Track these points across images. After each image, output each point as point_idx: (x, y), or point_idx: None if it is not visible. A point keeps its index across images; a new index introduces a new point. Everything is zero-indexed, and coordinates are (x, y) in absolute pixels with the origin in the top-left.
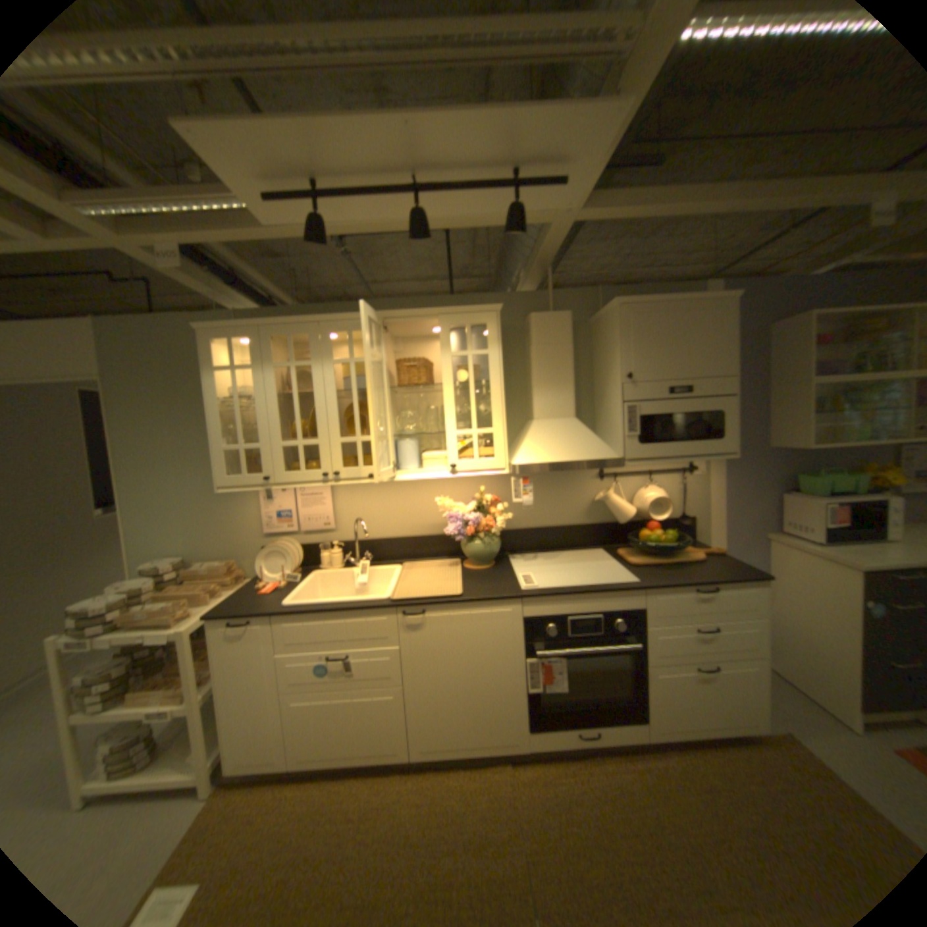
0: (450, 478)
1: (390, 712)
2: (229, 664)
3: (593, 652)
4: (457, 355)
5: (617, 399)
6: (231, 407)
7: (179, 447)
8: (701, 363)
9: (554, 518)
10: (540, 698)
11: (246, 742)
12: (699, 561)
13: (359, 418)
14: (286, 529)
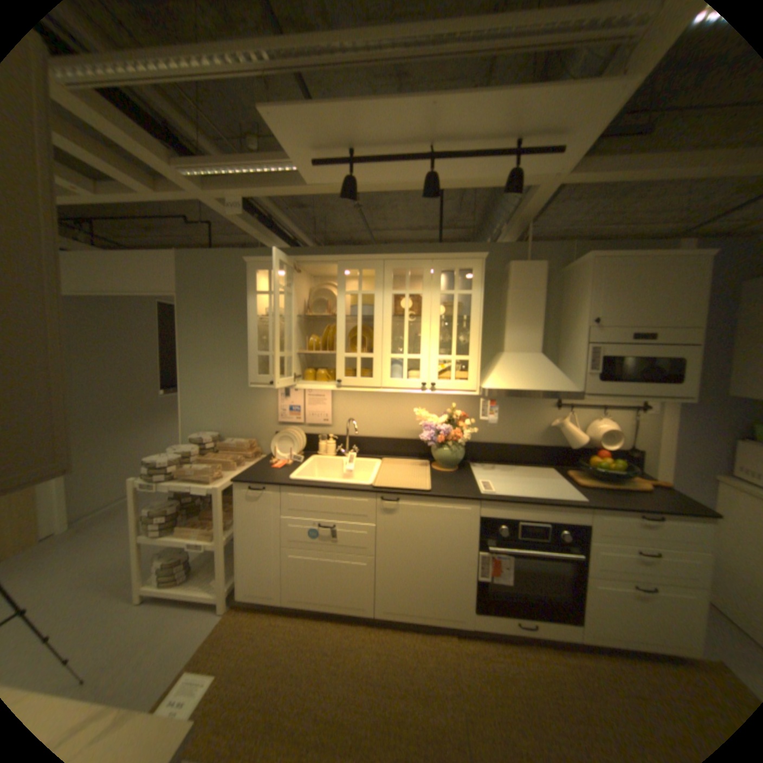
0: (426, 393)
1: (363, 575)
2: (247, 517)
3: (540, 555)
4: (444, 292)
5: (583, 340)
6: (265, 322)
7: (225, 349)
8: (669, 314)
9: (512, 437)
10: (488, 586)
11: (253, 578)
12: (646, 491)
13: (360, 338)
14: (295, 420)
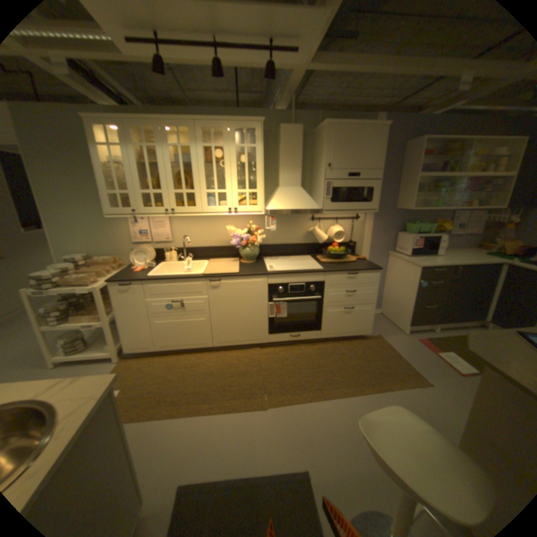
0: (235, 216)
1: (204, 325)
2: (124, 303)
3: (299, 299)
4: (240, 146)
5: (323, 177)
6: (109, 168)
7: (79, 191)
8: (366, 161)
9: (288, 240)
10: (274, 319)
11: (135, 338)
12: (353, 261)
13: (185, 179)
14: (146, 240)
